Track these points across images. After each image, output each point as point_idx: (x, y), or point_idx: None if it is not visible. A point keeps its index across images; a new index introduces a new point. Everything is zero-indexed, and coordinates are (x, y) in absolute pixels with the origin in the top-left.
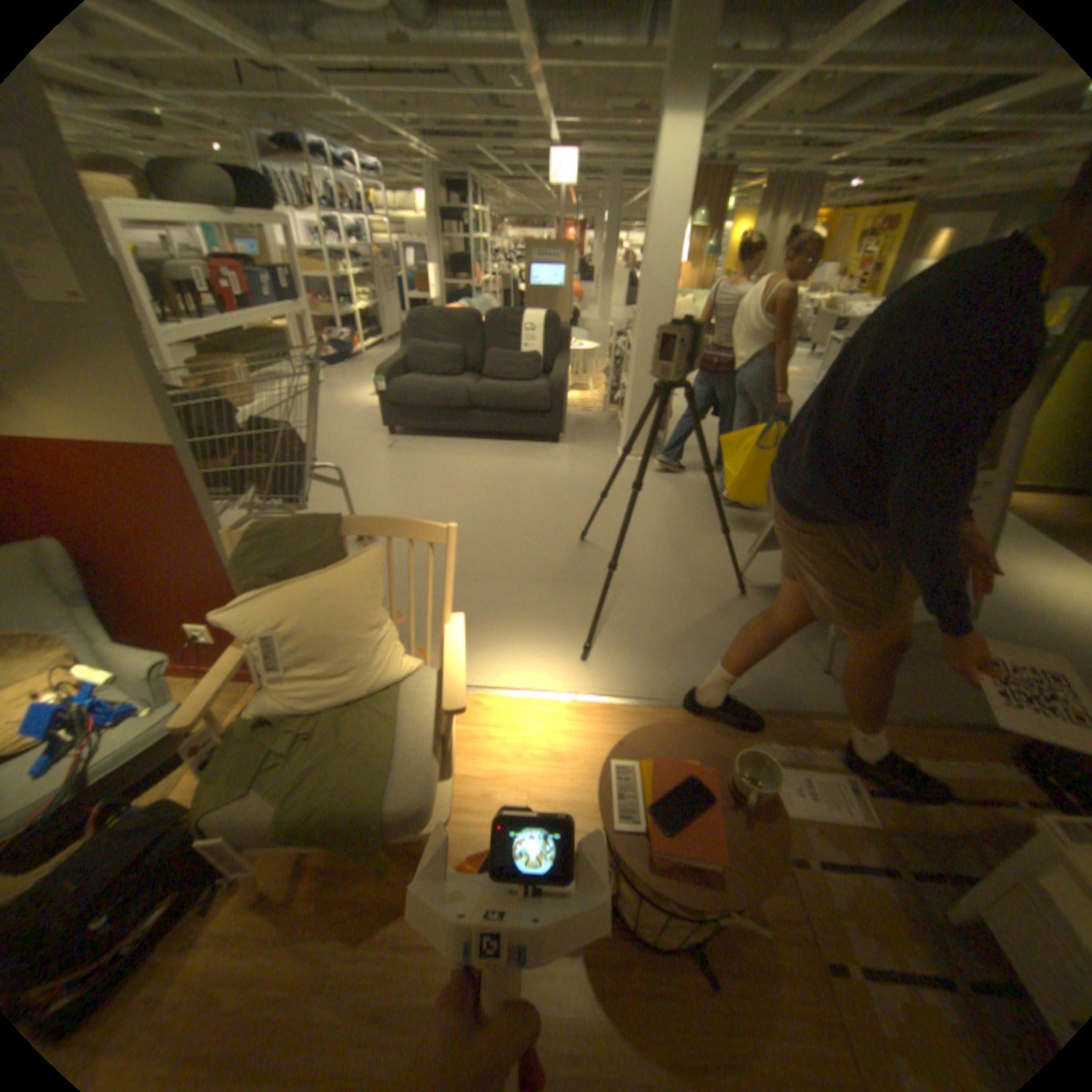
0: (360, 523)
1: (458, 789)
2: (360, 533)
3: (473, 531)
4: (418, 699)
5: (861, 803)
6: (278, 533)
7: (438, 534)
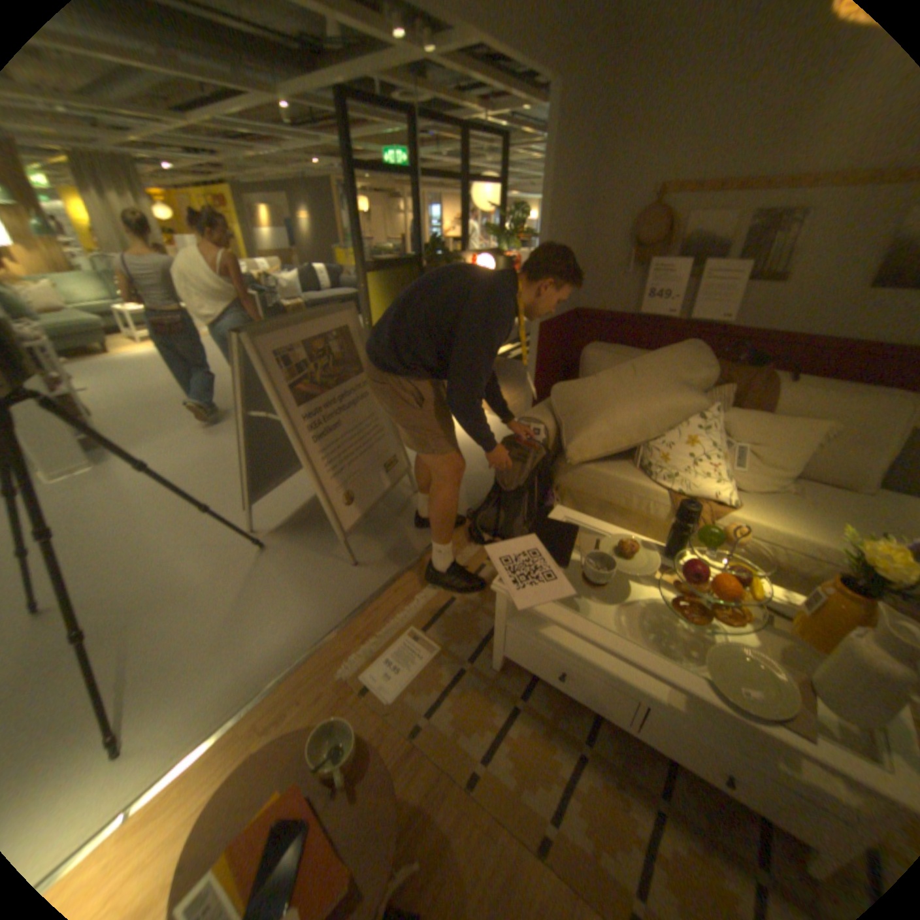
0: None
1: None
2: None
3: None
4: None
5: (421, 643)
6: None
7: None
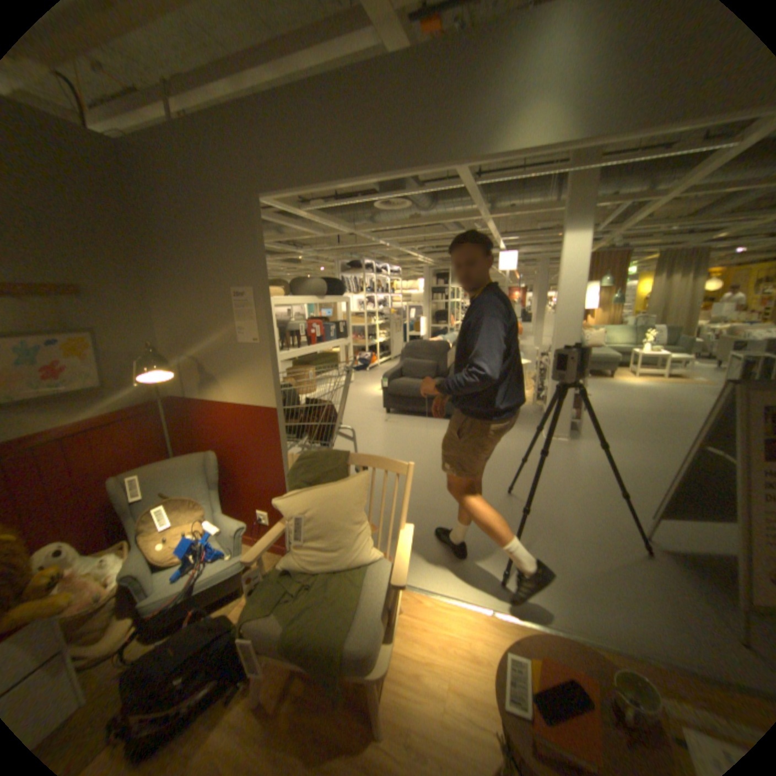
0: (358, 457)
1: (397, 665)
2: (357, 463)
3: (430, 478)
4: (377, 579)
5: None
6: (314, 458)
7: (401, 468)
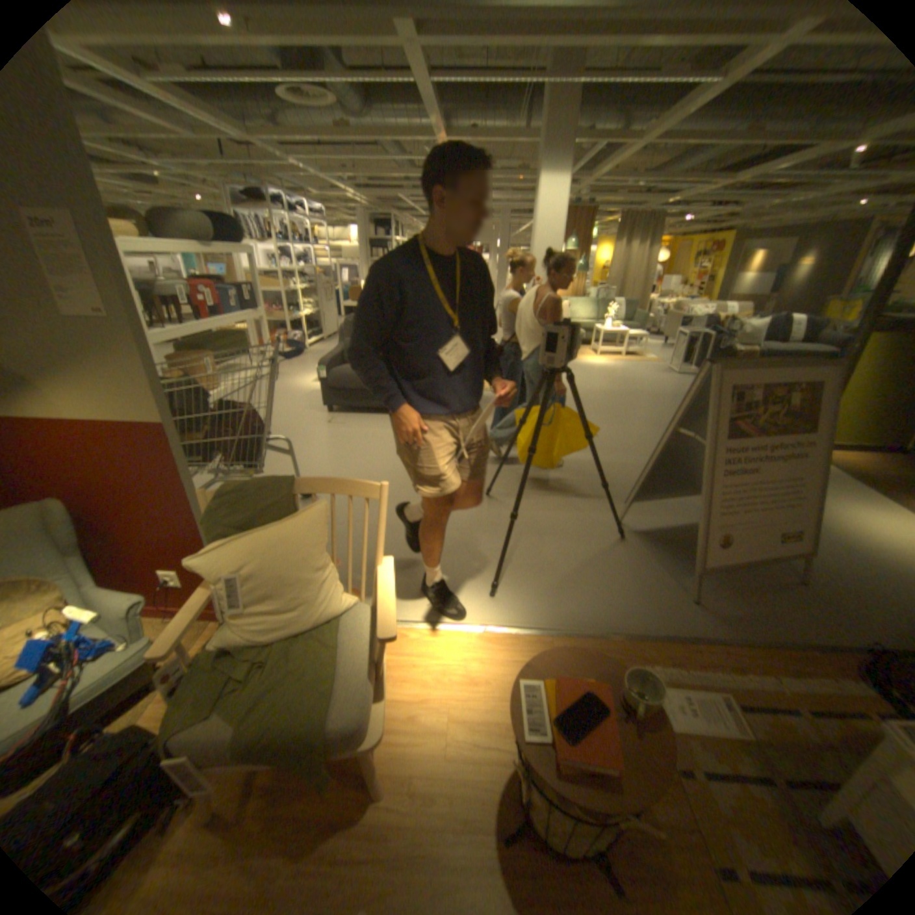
0: (308, 483)
1: (387, 712)
2: (308, 491)
3: (396, 490)
4: (354, 631)
5: (734, 717)
6: (241, 492)
7: (372, 490)
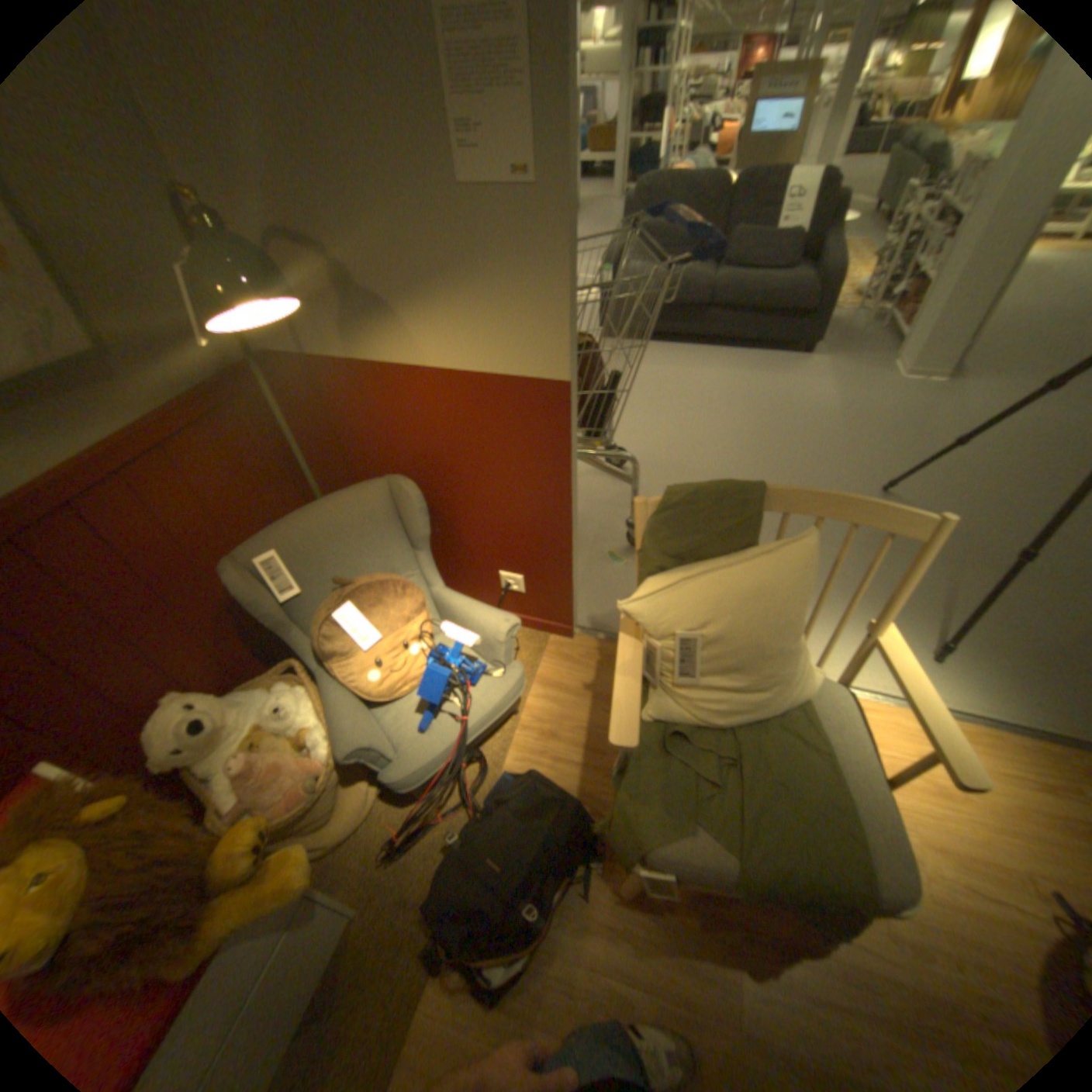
0: (790, 496)
1: None
2: (786, 509)
3: (737, 468)
4: (844, 728)
5: None
6: (693, 505)
7: (921, 525)
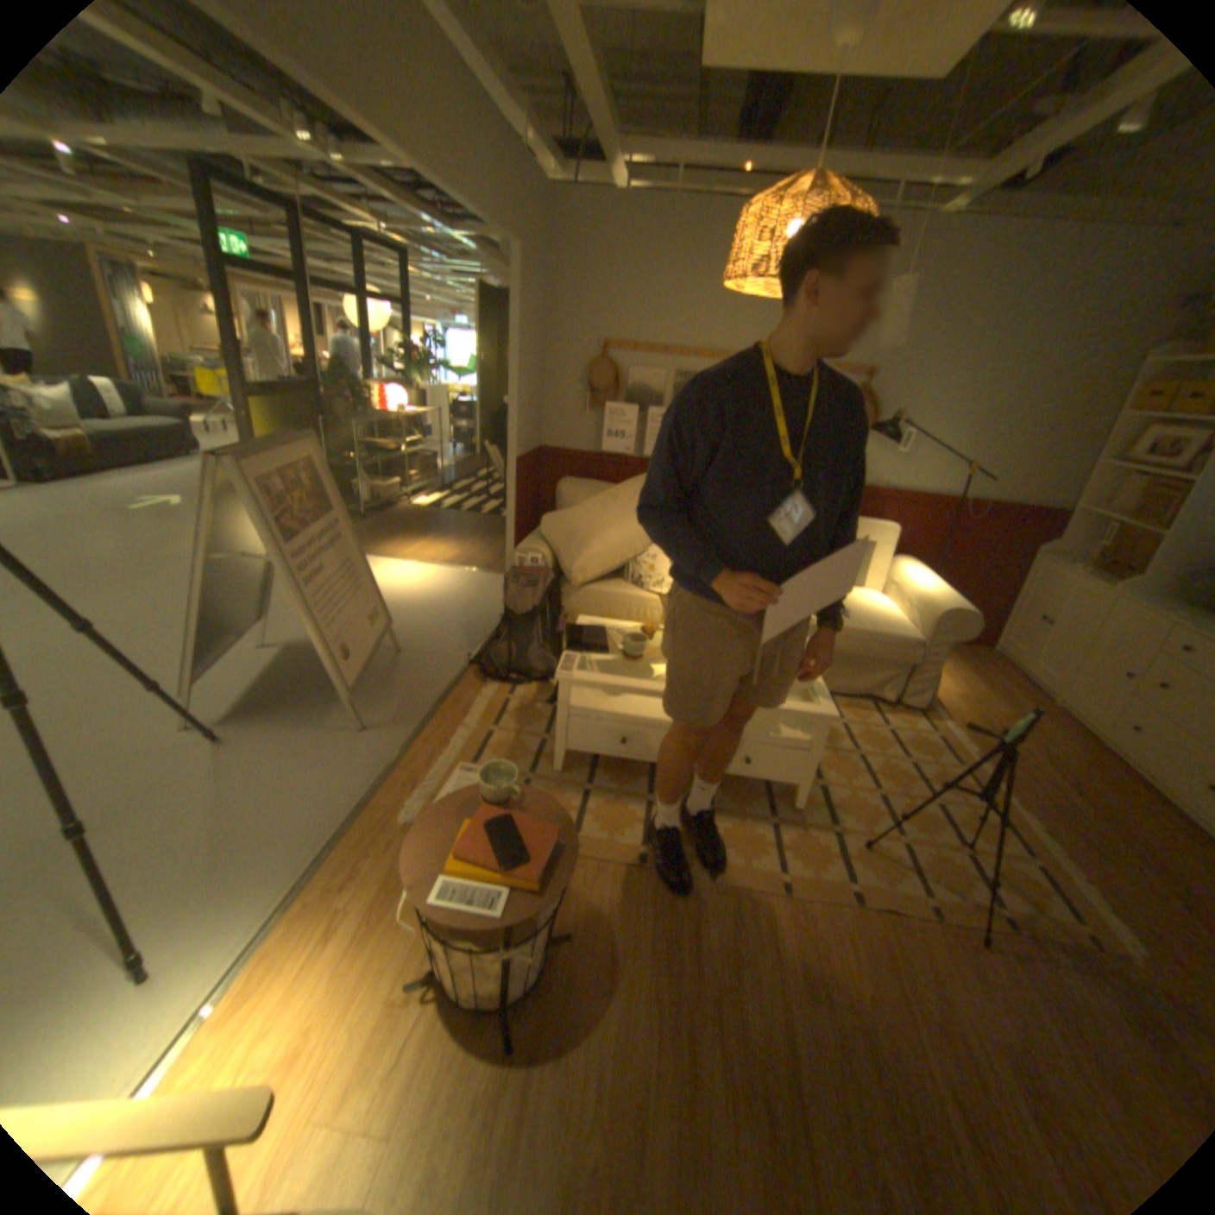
0: None
1: None
2: None
3: None
4: None
5: (475, 773)
6: None
7: None
